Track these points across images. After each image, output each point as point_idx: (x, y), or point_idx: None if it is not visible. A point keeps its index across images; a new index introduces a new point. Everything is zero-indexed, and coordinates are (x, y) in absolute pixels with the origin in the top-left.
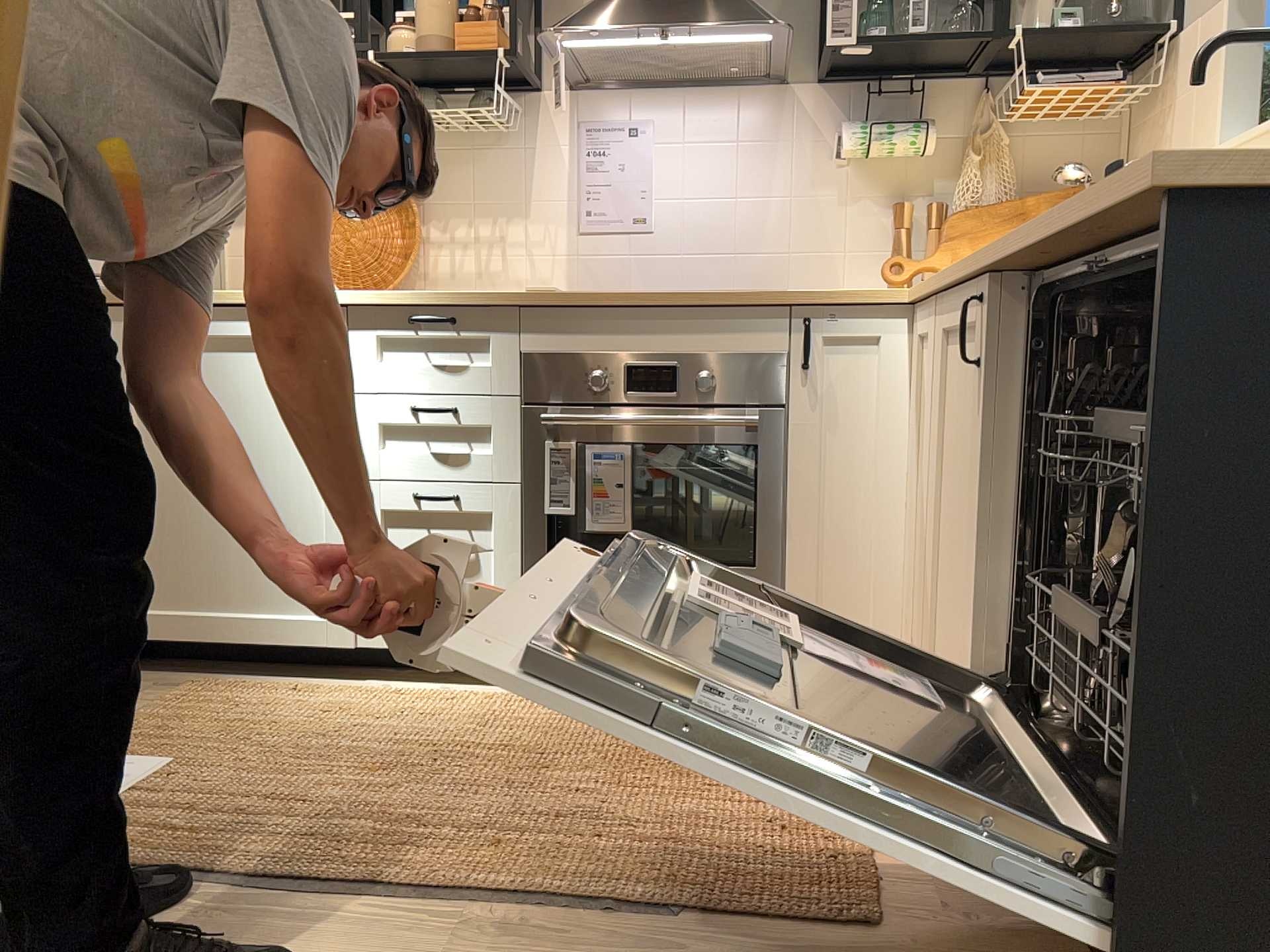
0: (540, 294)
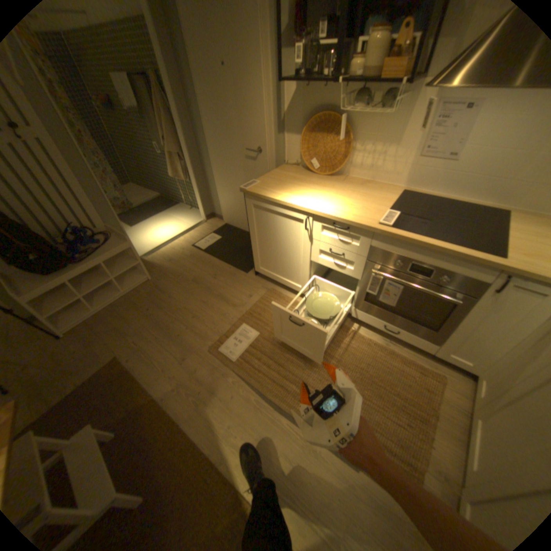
0: (383, 230)
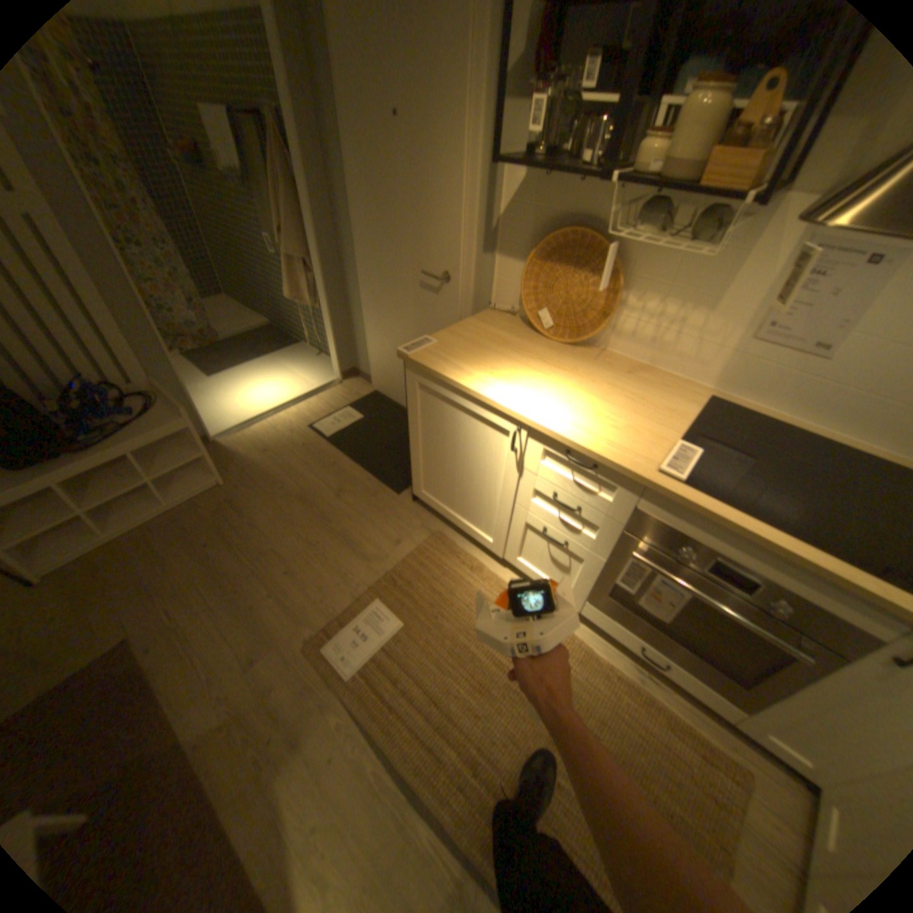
0: (667, 490)
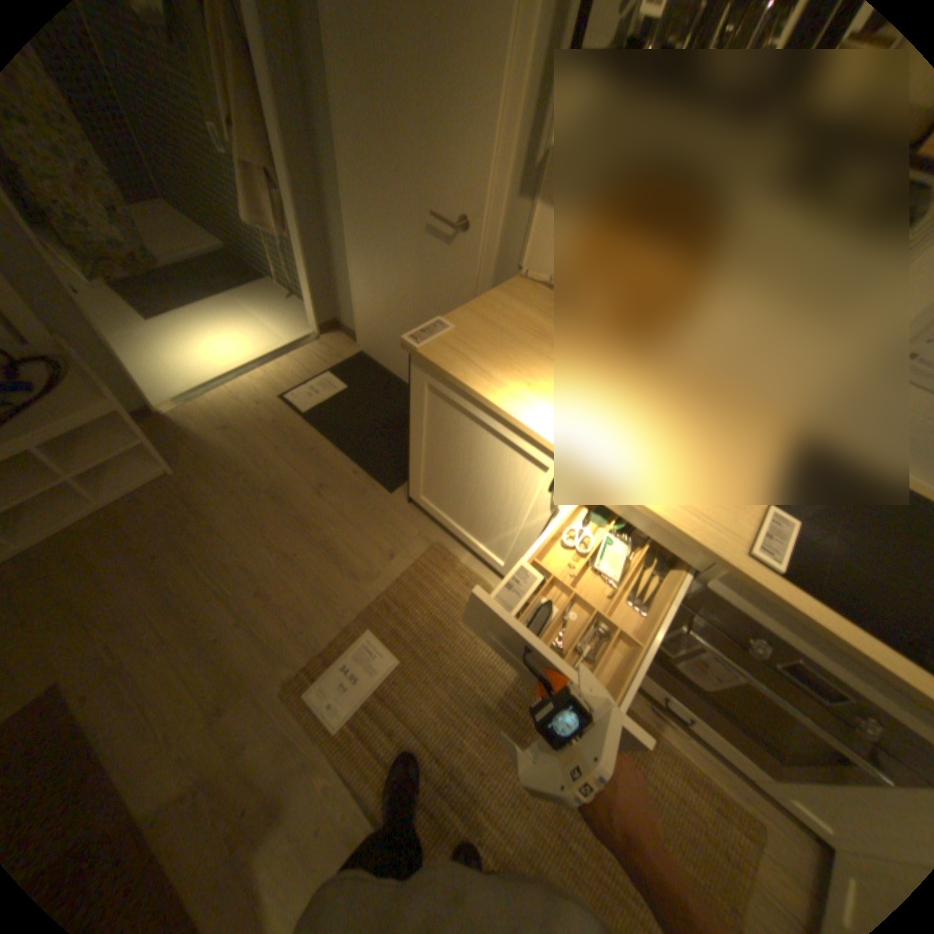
0: (764, 586)
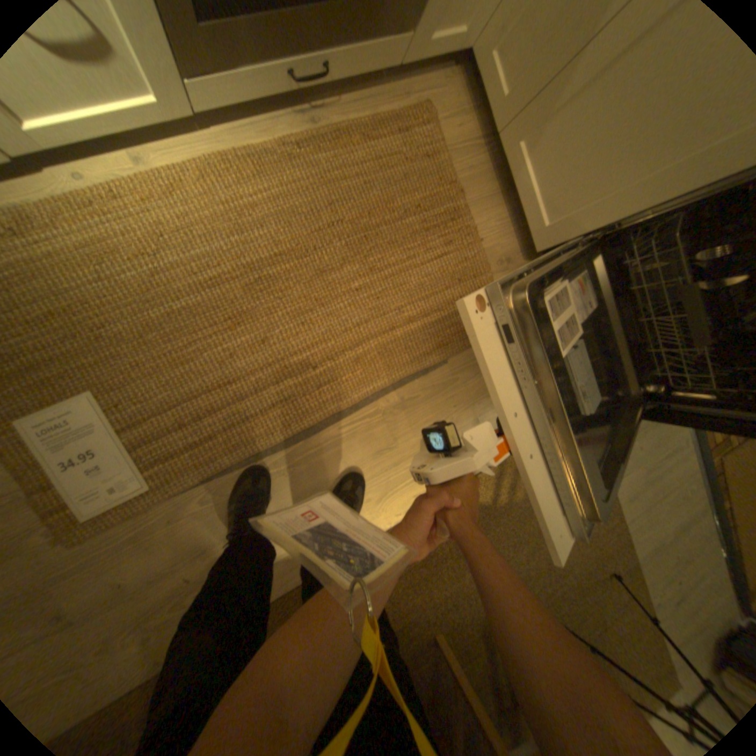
0: None
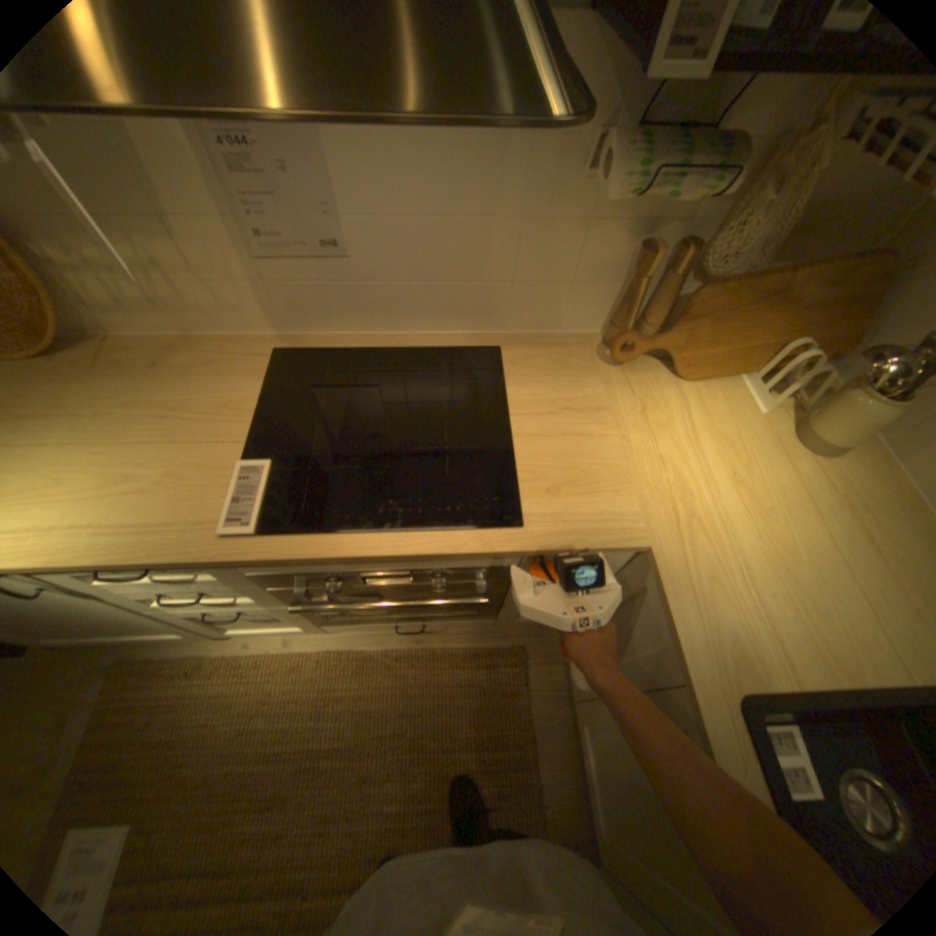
0: (238, 562)
